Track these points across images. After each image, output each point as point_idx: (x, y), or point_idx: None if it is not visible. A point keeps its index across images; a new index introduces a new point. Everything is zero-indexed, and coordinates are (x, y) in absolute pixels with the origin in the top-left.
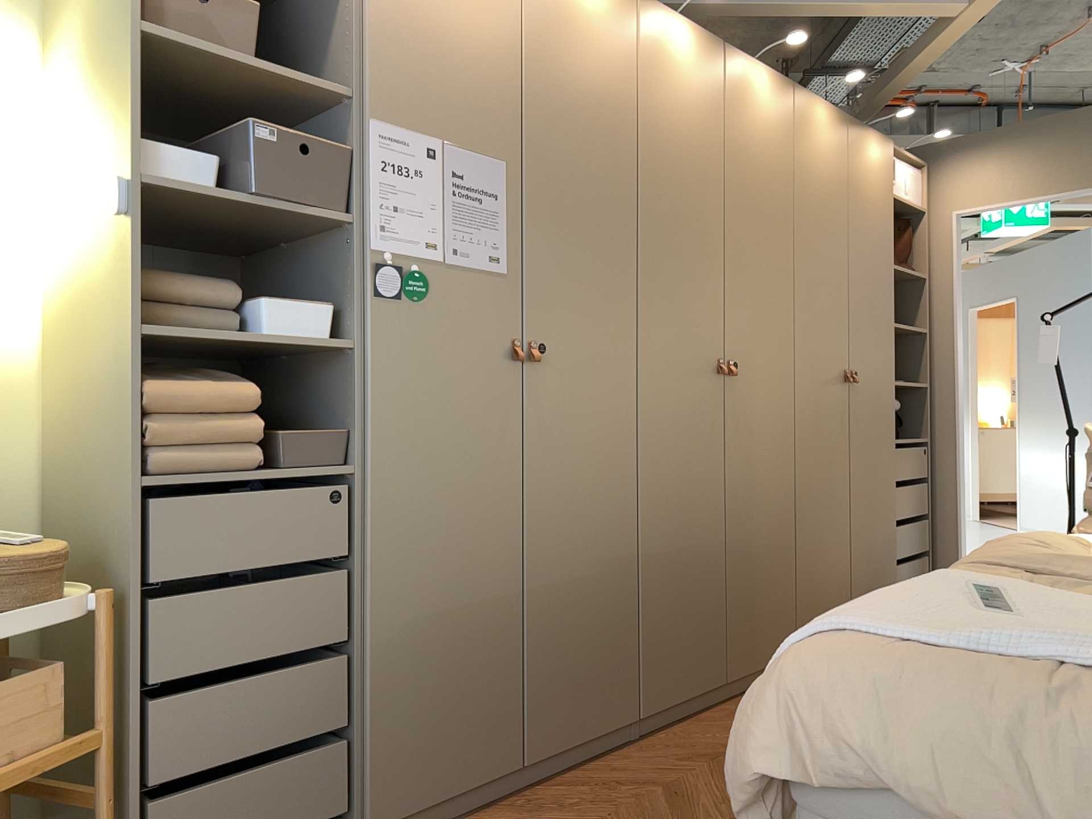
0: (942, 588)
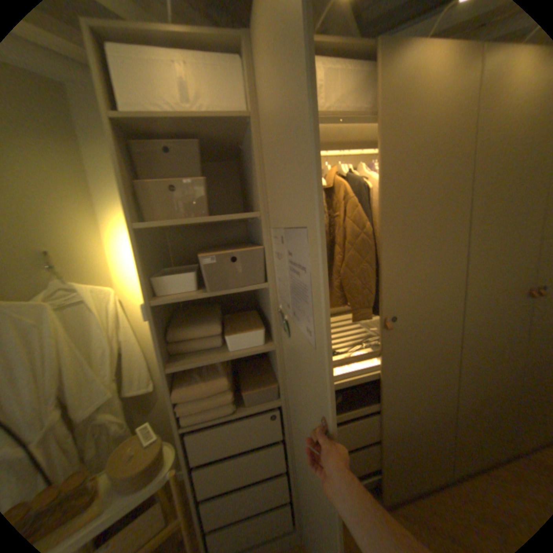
0: None
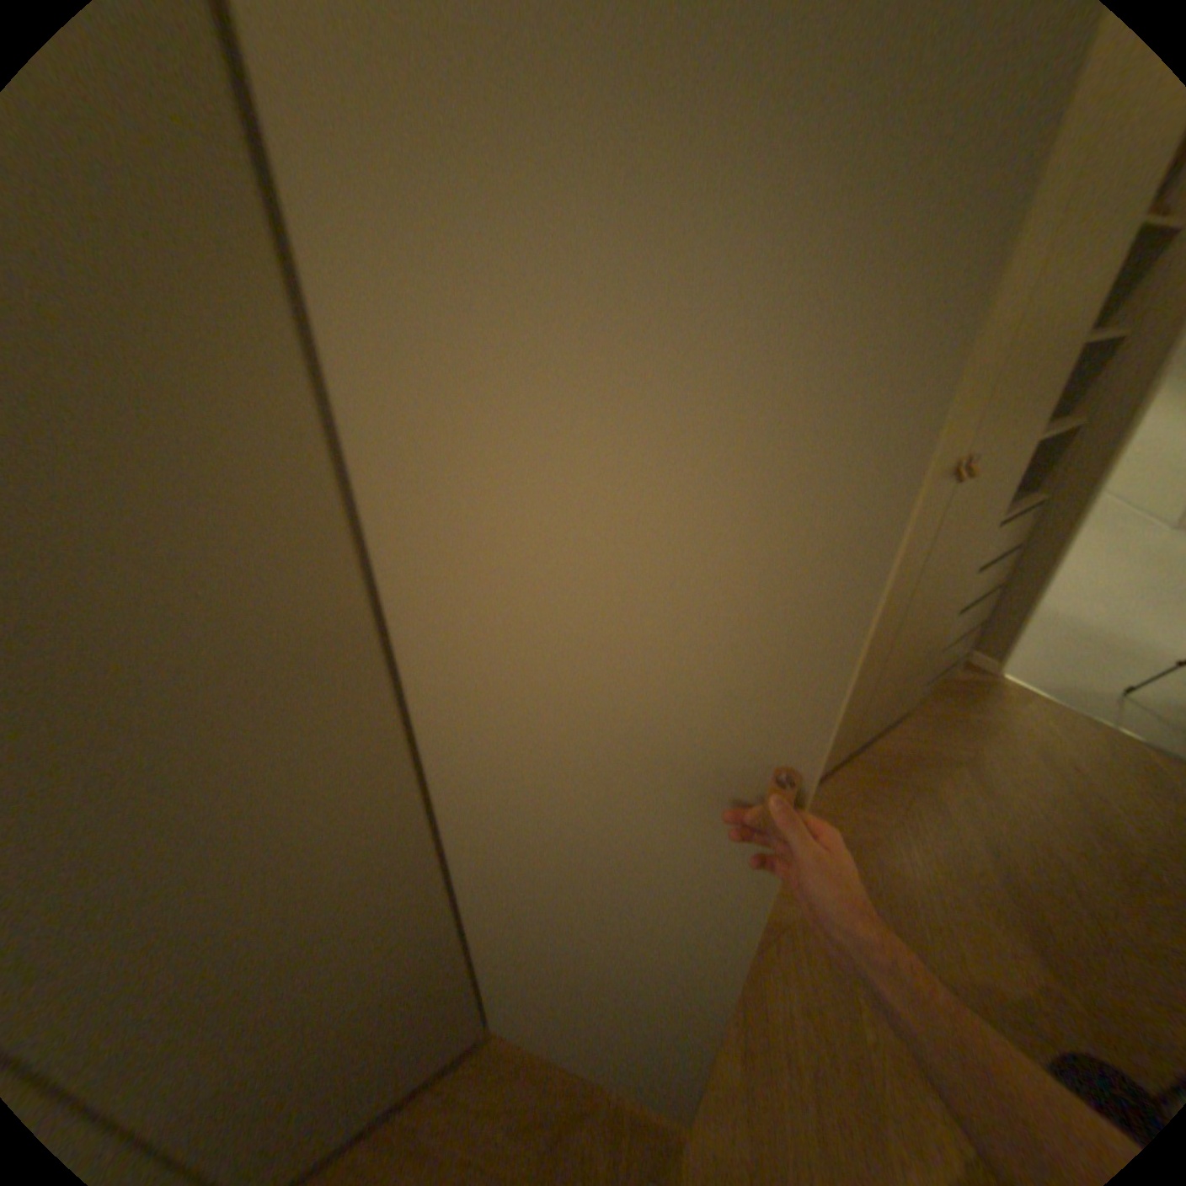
0: None
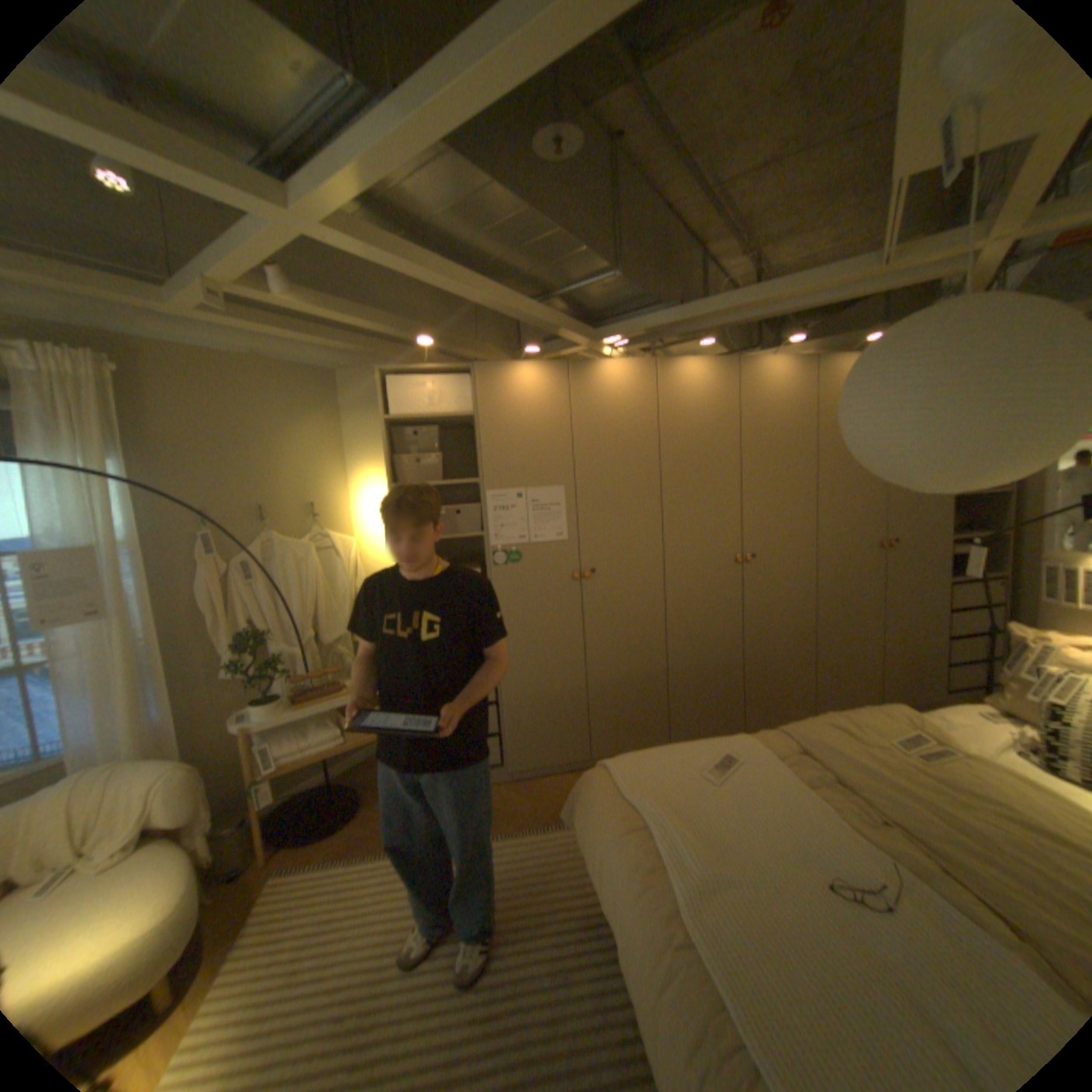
0: (710, 749)
